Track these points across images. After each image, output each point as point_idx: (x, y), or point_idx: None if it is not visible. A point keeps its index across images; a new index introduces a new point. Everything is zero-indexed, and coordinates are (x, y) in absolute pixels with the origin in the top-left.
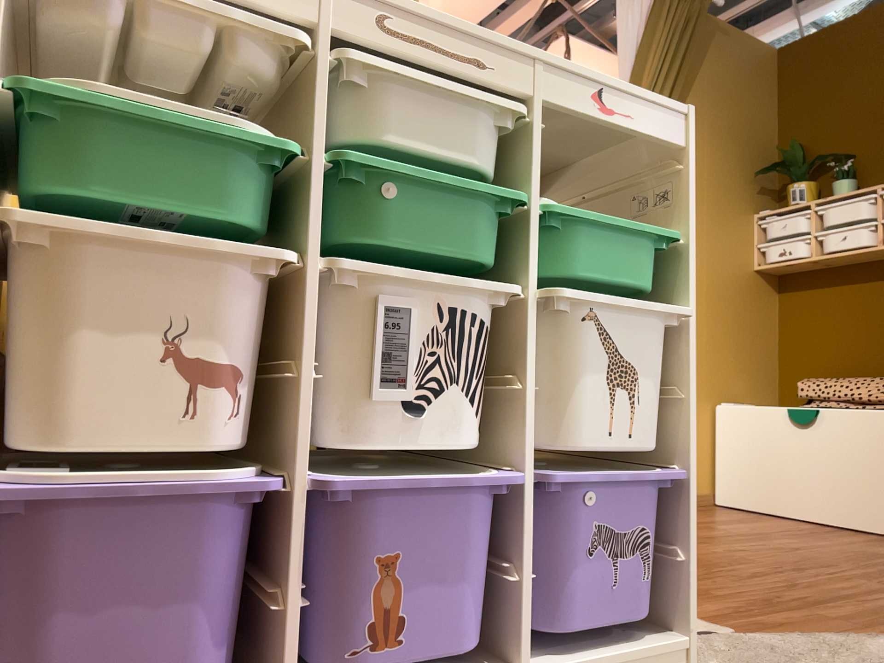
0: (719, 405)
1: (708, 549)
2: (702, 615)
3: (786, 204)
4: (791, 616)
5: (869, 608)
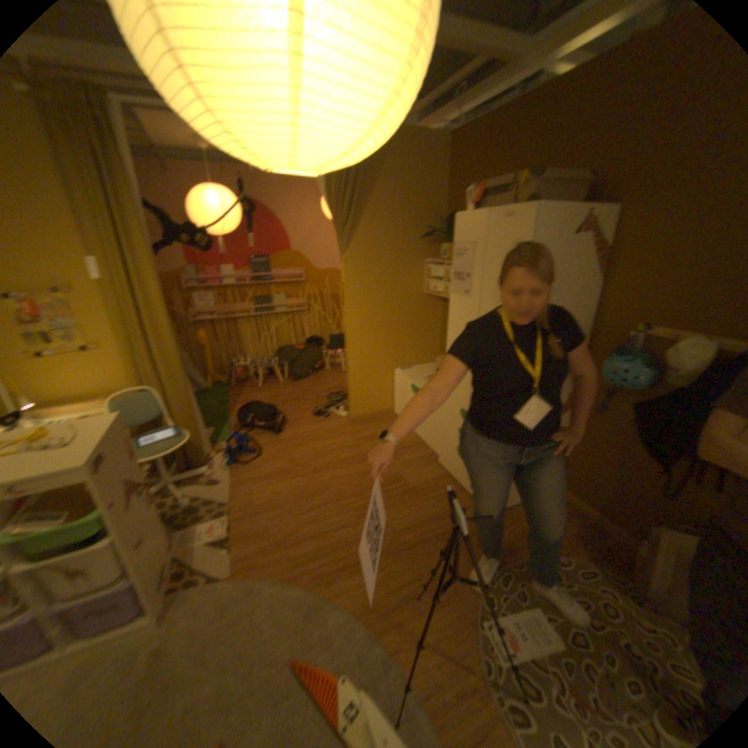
0: (394, 373)
1: (320, 482)
2: (232, 565)
3: (442, 256)
4: (269, 564)
5: (314, 554)
